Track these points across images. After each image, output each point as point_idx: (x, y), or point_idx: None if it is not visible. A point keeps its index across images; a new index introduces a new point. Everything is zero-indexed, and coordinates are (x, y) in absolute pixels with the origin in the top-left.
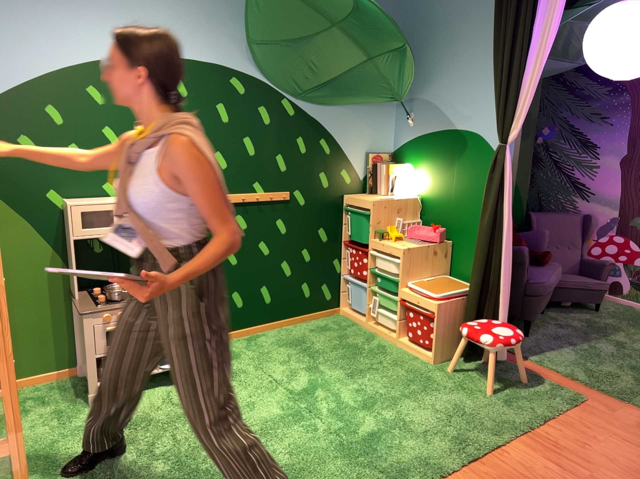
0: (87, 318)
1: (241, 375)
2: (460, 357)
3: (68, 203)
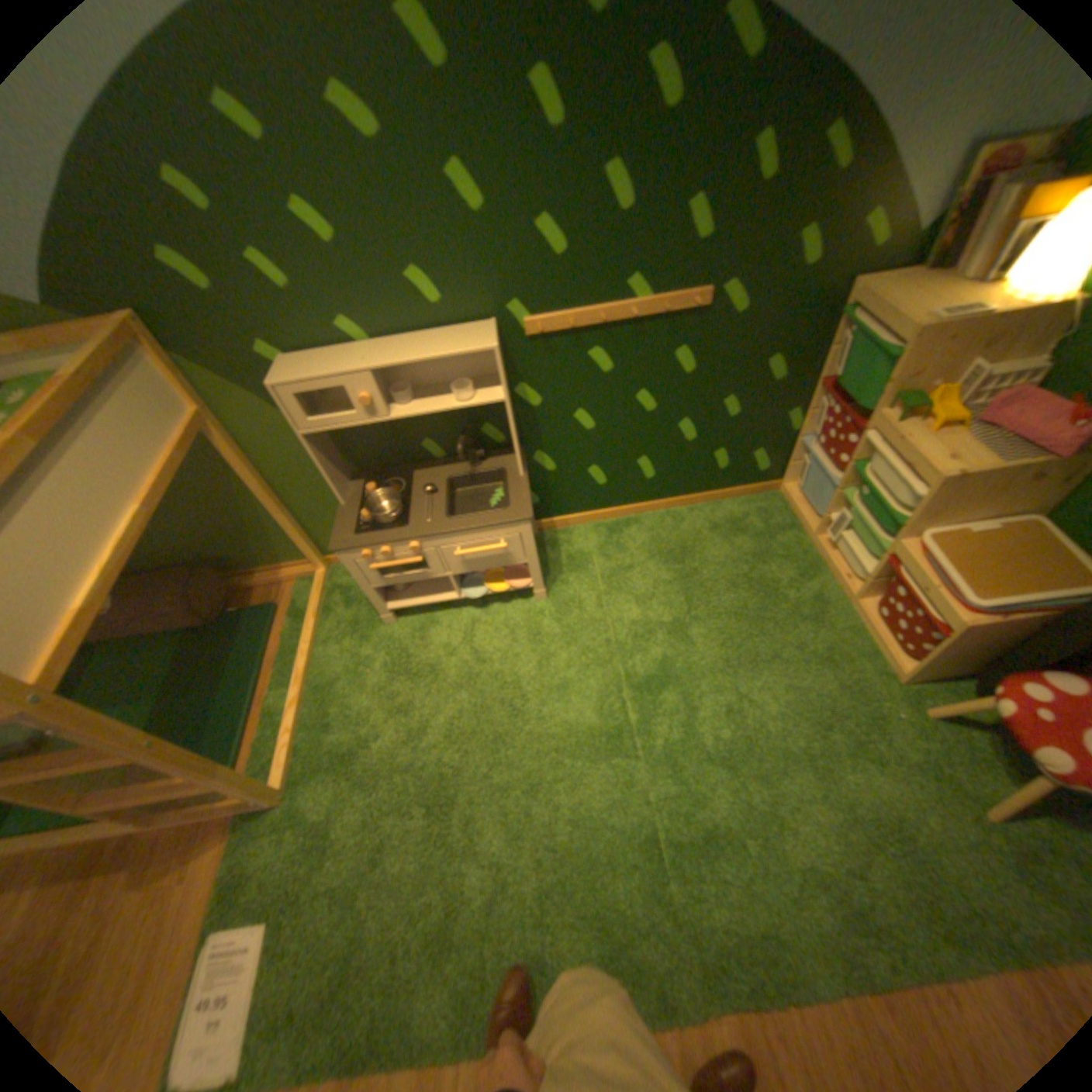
0: (341, 555)
1: (573, 611)
2: (974, 681)
3: (271, 379)
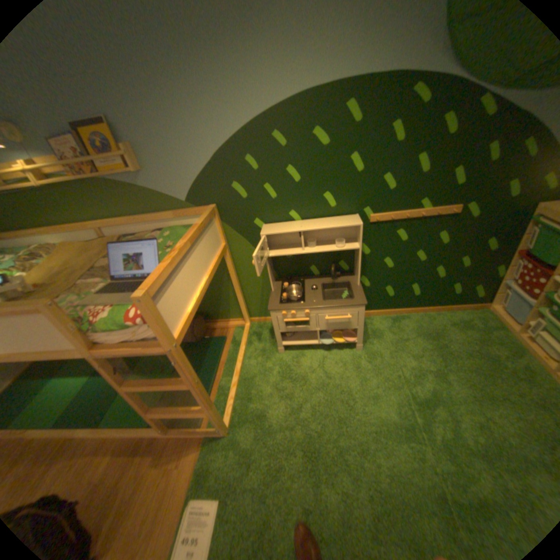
0: (272, 313)
1: (377, 358)
2: None
3: (262, 233)
